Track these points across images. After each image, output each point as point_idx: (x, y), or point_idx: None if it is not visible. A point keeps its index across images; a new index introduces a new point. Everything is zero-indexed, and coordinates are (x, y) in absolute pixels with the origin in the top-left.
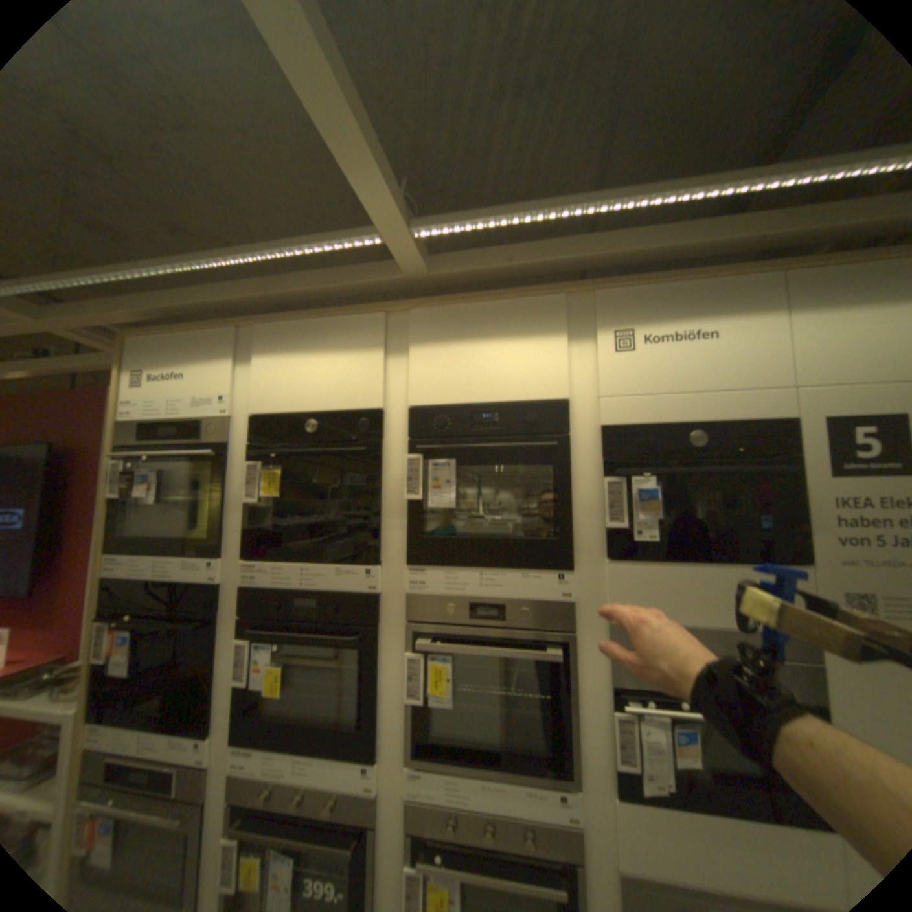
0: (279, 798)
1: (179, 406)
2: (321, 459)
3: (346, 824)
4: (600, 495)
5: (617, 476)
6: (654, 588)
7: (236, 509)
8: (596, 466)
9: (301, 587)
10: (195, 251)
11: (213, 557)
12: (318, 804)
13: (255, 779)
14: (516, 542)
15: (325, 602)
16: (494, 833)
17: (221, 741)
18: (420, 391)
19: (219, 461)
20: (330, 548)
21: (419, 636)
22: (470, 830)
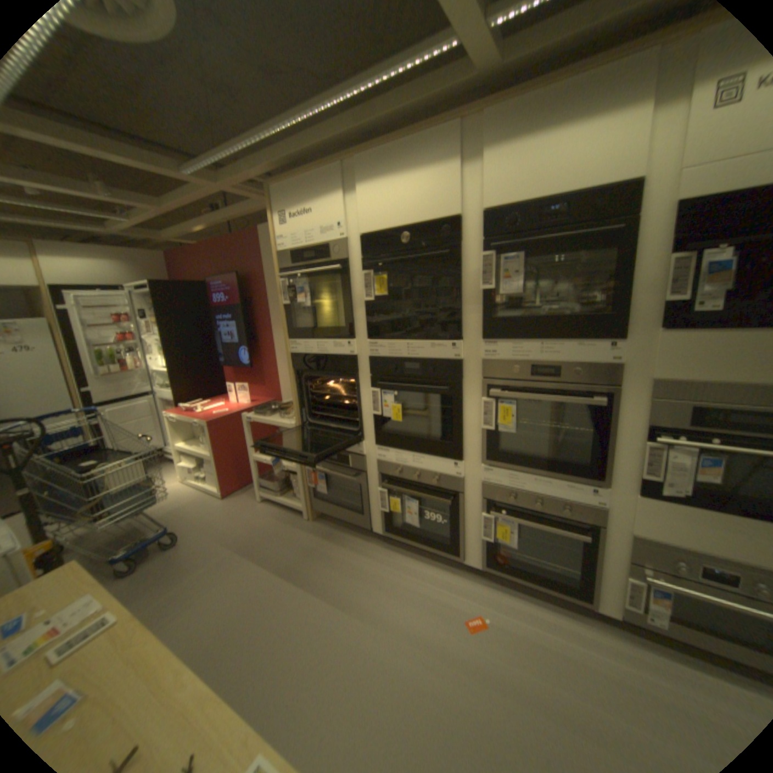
0: (407, 473)
1: (311, 234)
2: (413, 263)
3: (447, 490)
4: (665, 271)
5: (688, 250)
6: (707, 351)
7: (359, 306)
8: (665, 243)
9: (408, 356)
10: (302, 98)
11: (350, 339)
12: (429, 478)
13: (392, 463)
14: (574, 318)
15: (425, 366)
16: (543, 504)
17: (370, 443)
18: (492, 193)
19: (344, 273)
20: (425, 329)
21: (491, 387)
22: (526, 501)
